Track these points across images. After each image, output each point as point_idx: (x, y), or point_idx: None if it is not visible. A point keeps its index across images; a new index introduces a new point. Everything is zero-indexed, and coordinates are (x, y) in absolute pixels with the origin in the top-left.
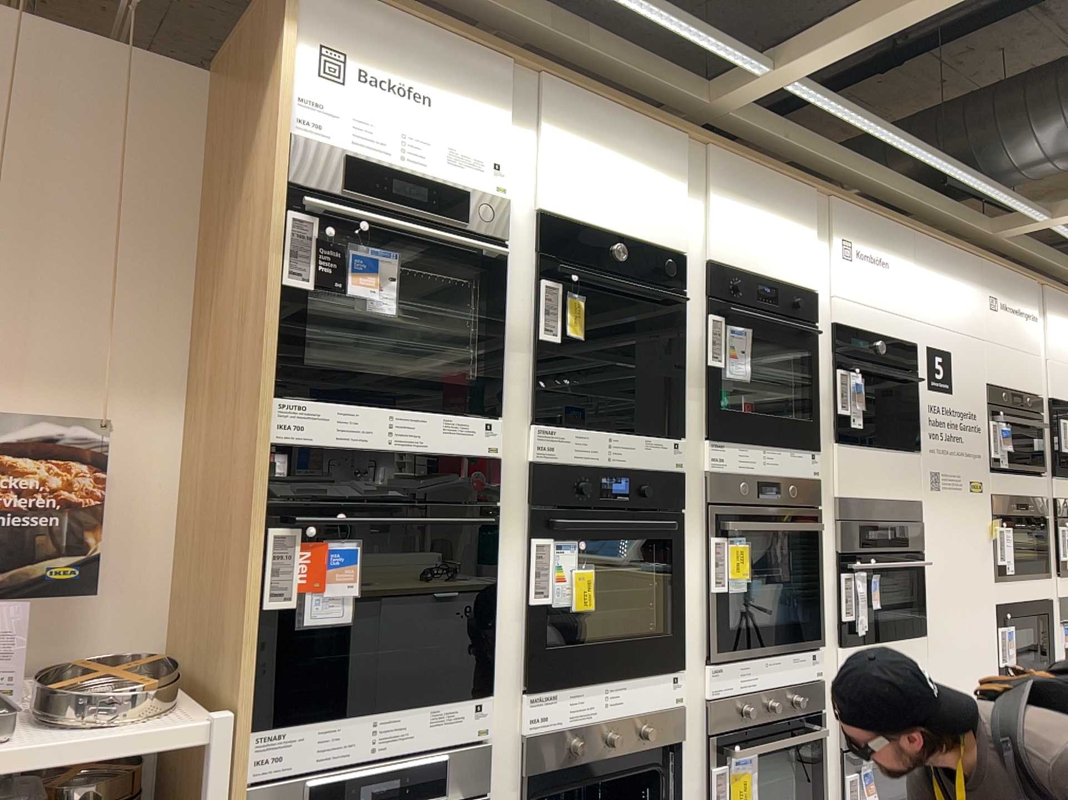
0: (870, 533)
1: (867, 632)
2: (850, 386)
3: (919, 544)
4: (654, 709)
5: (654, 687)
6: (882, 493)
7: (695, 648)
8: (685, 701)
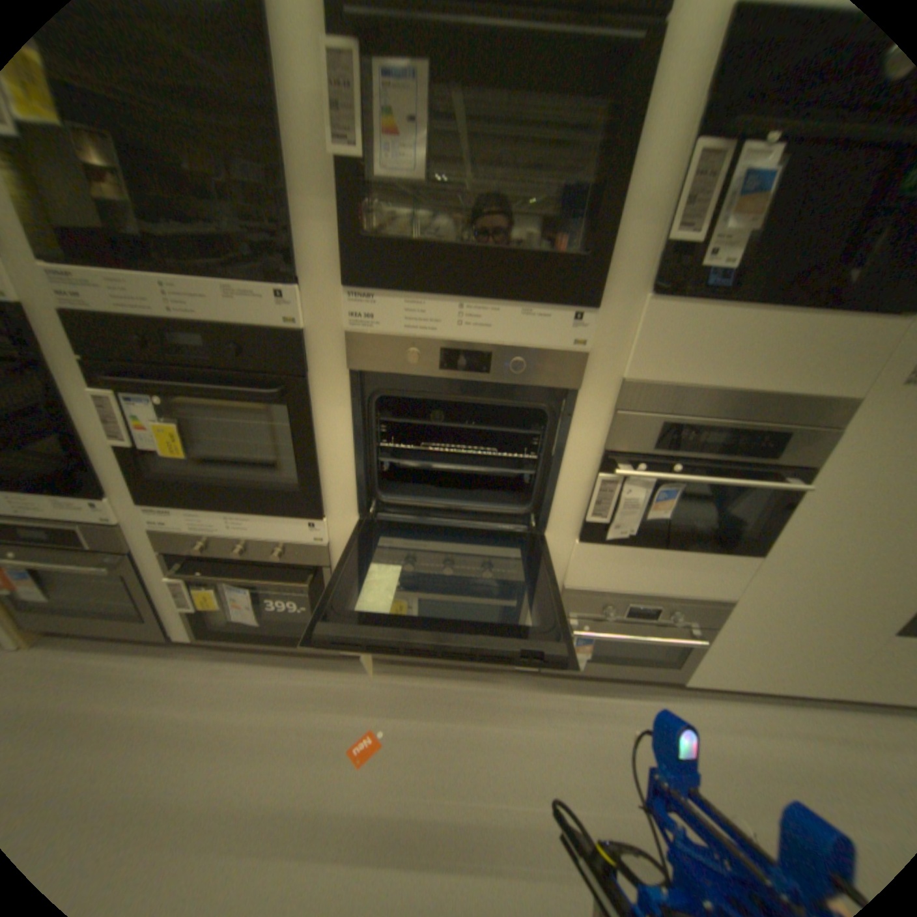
0: (689, 434)
1: (635, 537)
2: (735, 176)
3: (817, 461)
4: (287, 540)
5: (285, 526)
6: (751, 381)
7: (343, 505)
8: (334, 540)
